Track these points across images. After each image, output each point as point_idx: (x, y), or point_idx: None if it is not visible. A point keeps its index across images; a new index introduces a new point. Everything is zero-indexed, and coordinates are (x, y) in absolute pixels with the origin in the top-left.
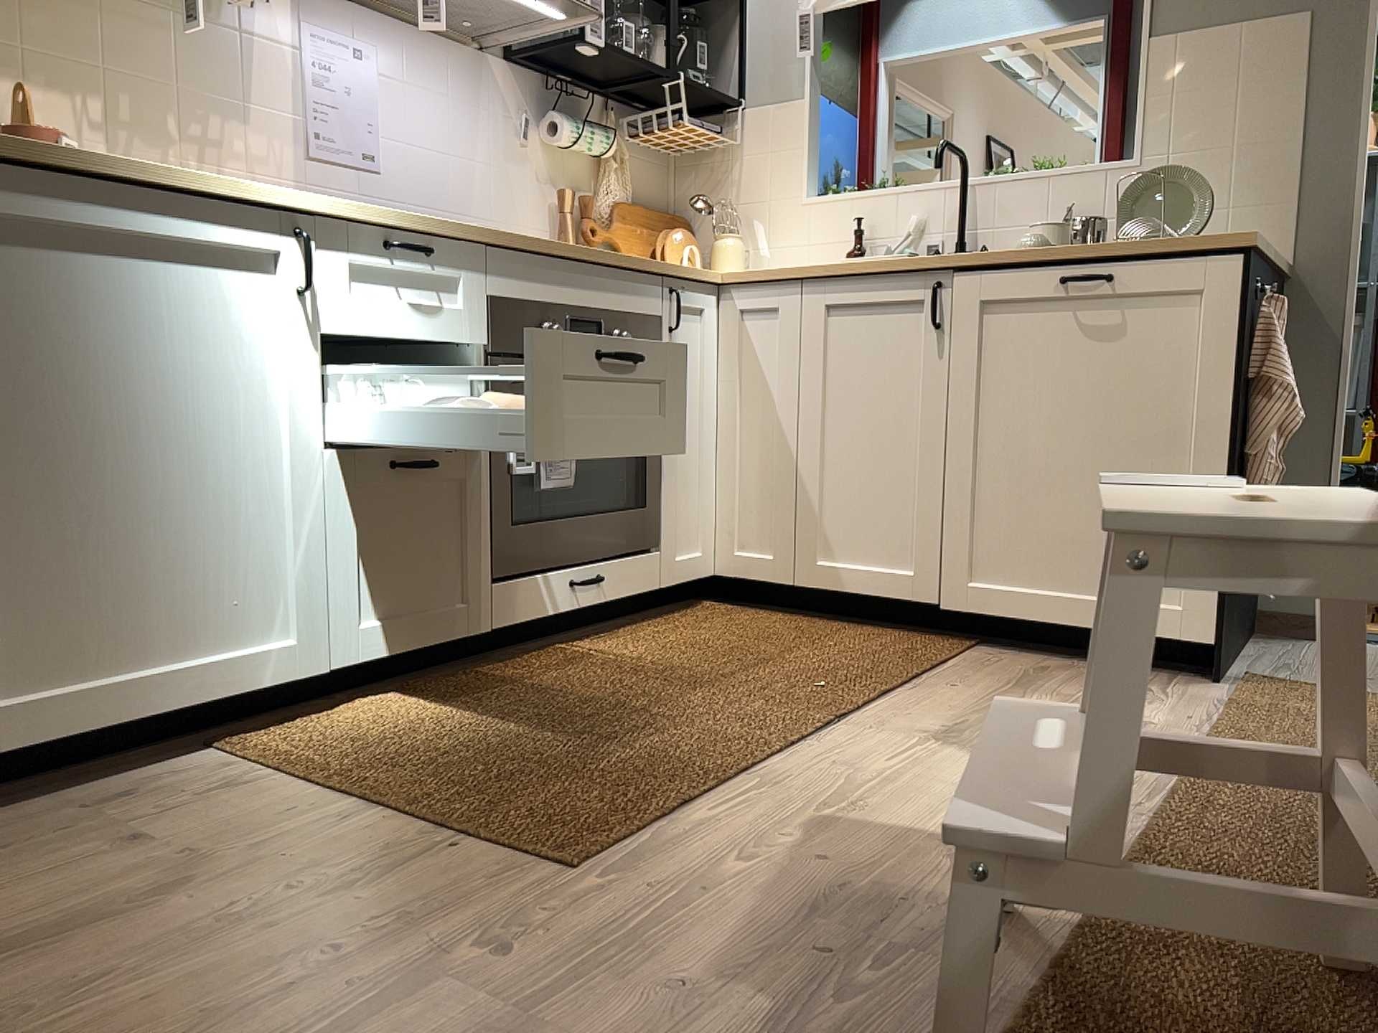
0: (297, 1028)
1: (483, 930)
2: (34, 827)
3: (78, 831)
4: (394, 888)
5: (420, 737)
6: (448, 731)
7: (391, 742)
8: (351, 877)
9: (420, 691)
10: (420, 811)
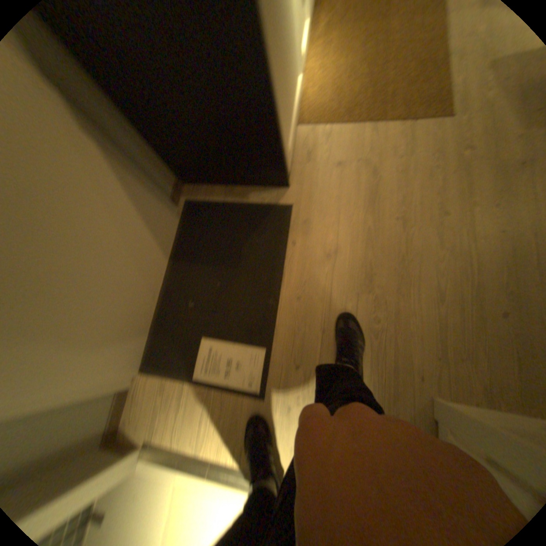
0: (458, 184)
1: (463, 143)
2: (306, 173)
3: (320, 169)
4: (425, 143)
5: (345, 89)
6: (349, 83)
7: (341, 96)
8: (411, 145)
9: (305, 68)
10: (392, 117)
